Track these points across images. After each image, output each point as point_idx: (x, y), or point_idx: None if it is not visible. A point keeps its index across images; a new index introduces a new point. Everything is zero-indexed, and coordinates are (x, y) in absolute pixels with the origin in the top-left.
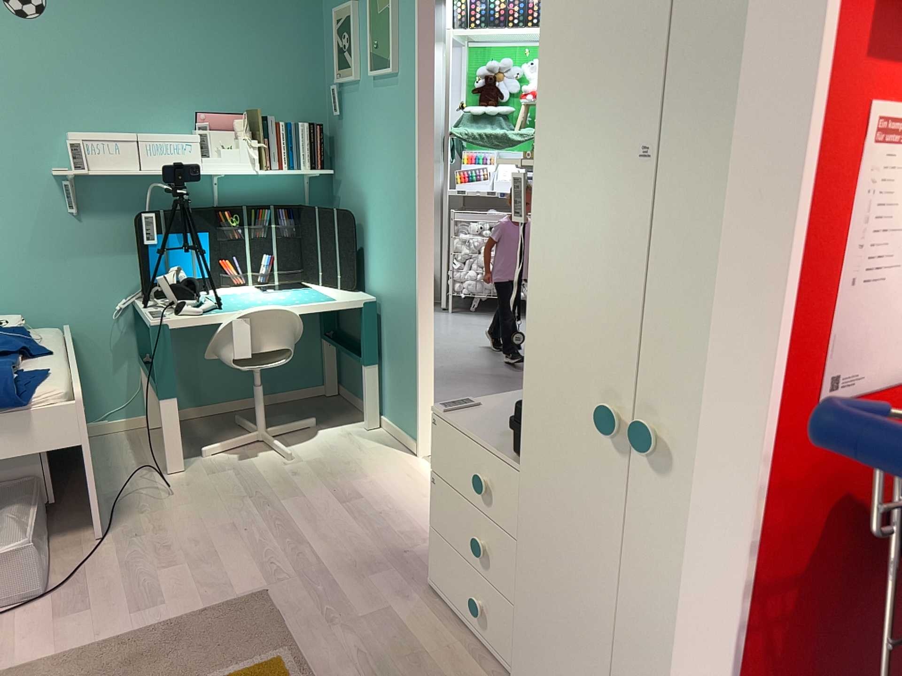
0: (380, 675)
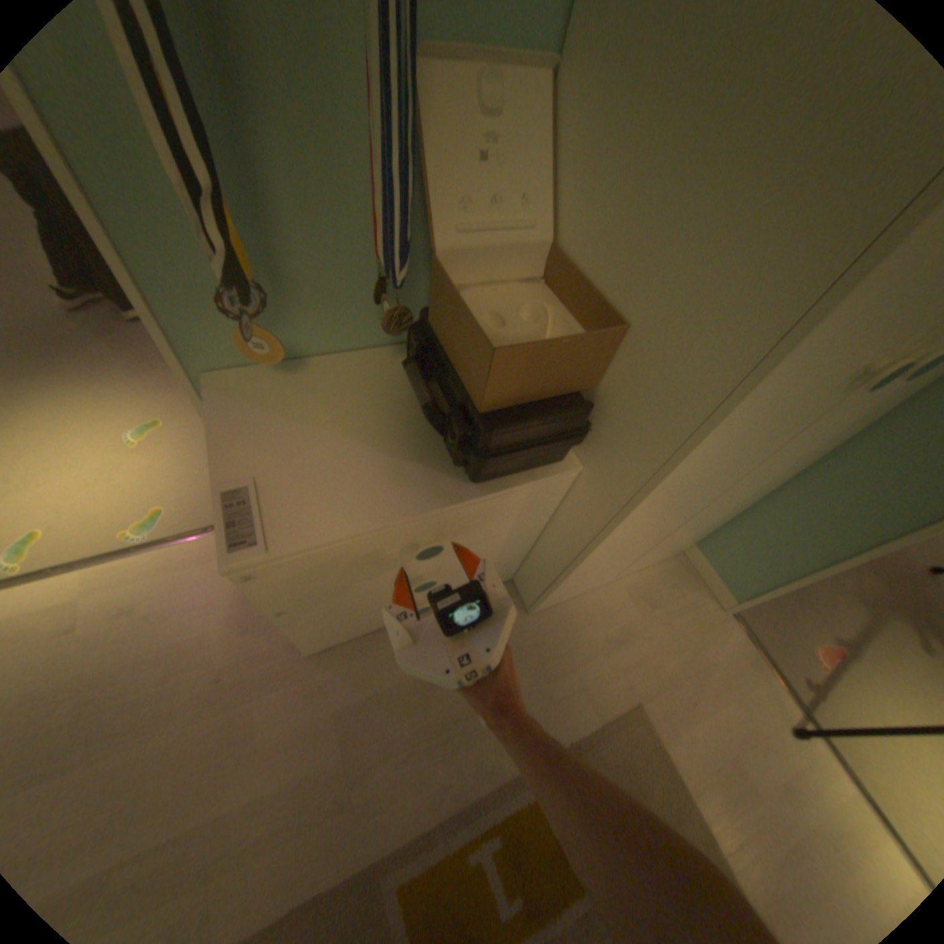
0: (445, 735)
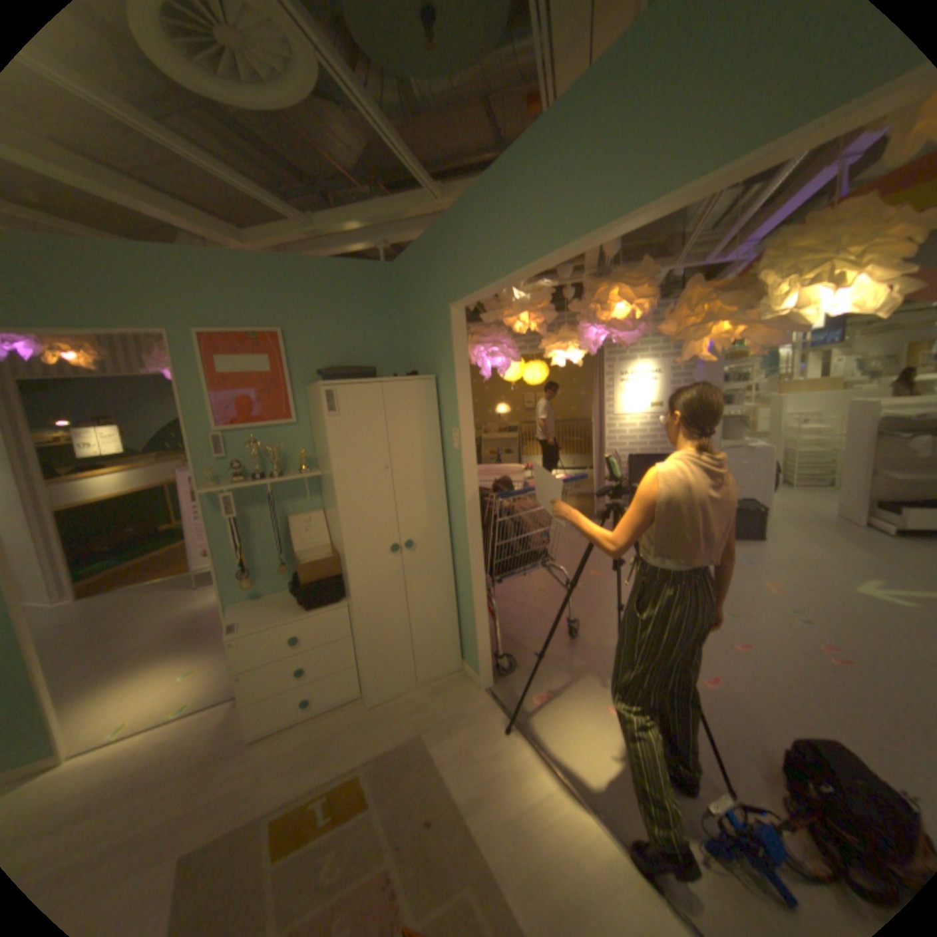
0: (308, 764)
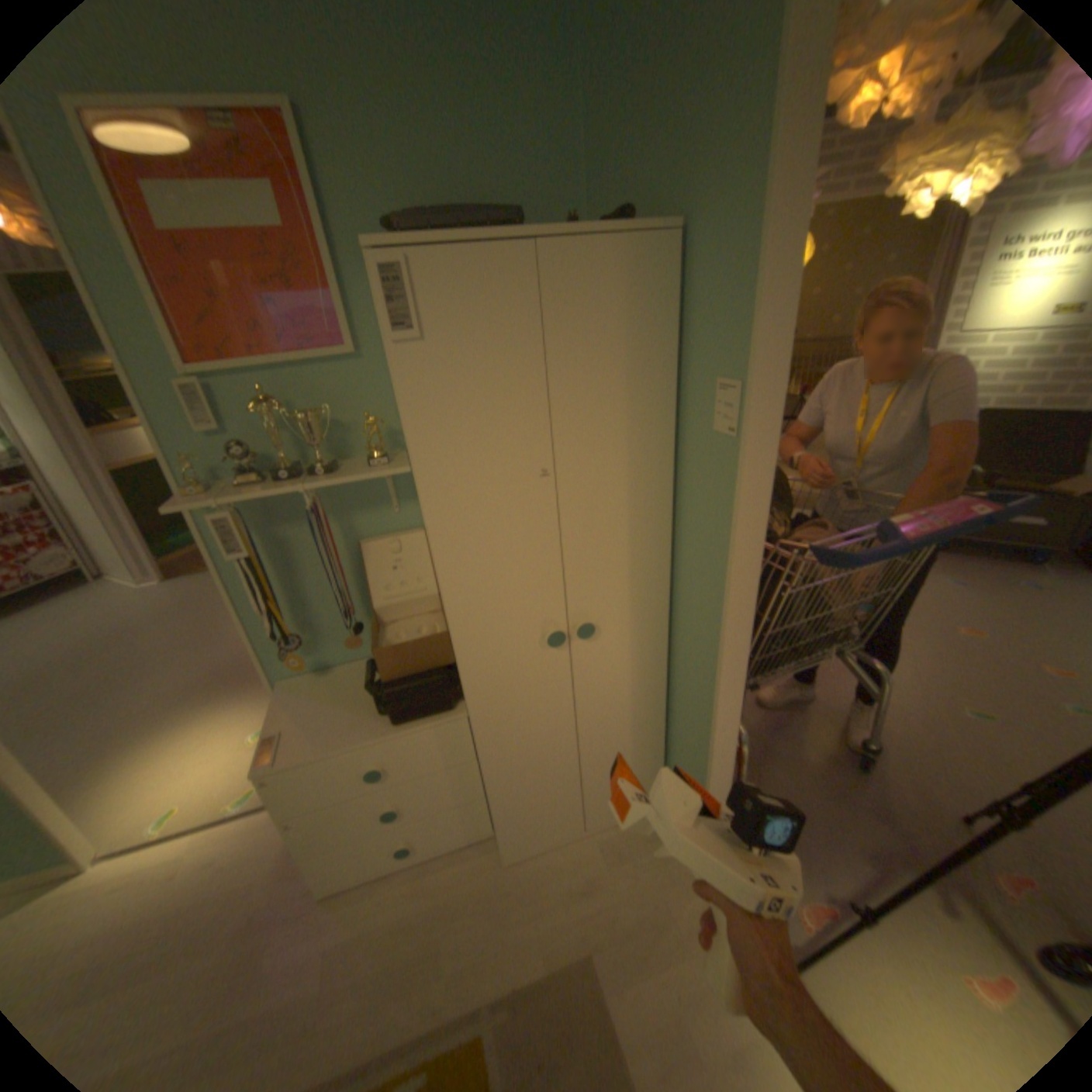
0: (404, 972)
